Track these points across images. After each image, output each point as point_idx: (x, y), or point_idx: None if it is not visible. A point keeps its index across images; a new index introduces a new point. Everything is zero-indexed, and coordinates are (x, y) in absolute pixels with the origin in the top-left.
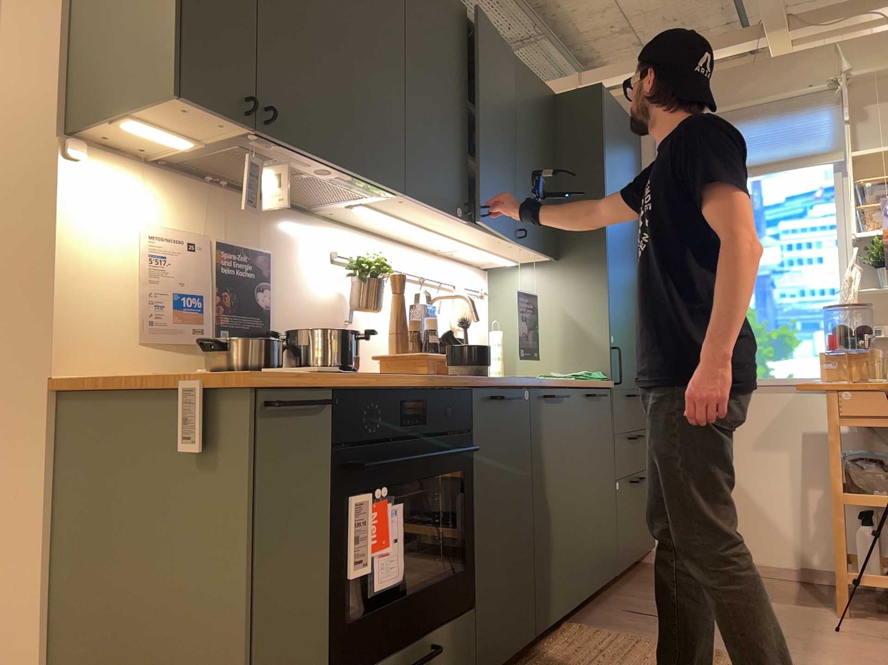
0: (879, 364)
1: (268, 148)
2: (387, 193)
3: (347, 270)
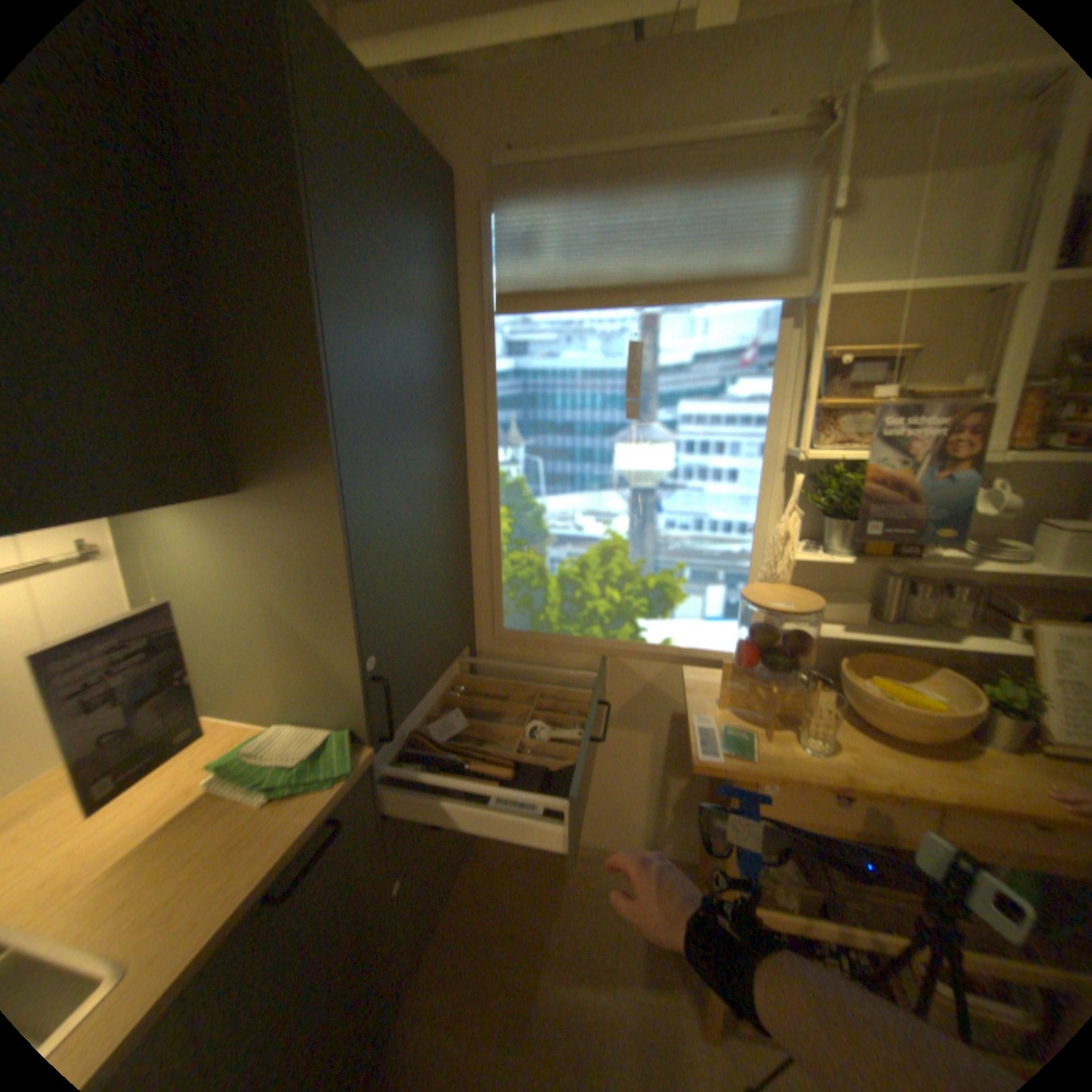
0: (819, 711)
1: None
2: None
3: None
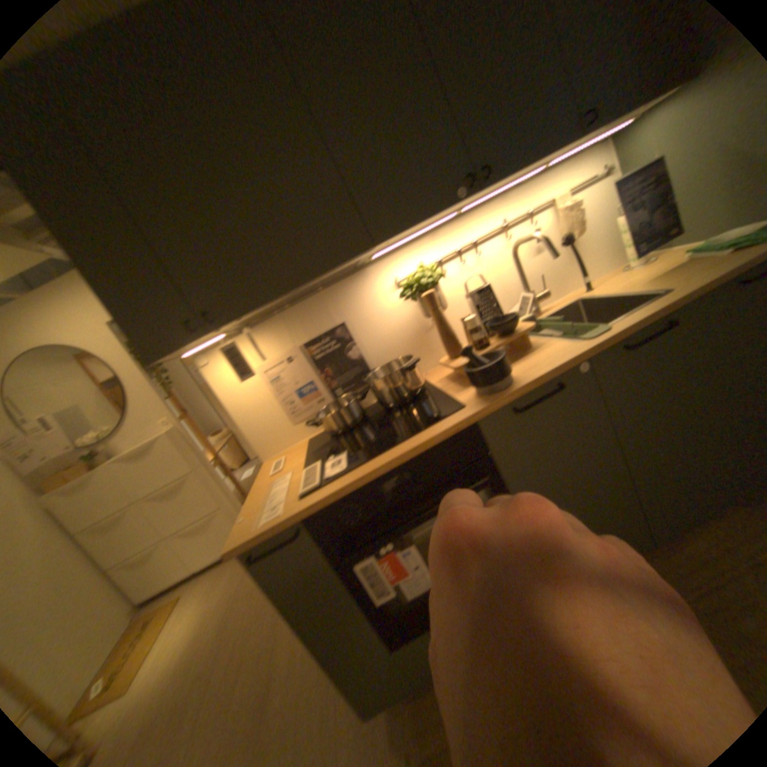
0: None
1: (240, 319)
2: (367, 249)
3: (404, 294)
